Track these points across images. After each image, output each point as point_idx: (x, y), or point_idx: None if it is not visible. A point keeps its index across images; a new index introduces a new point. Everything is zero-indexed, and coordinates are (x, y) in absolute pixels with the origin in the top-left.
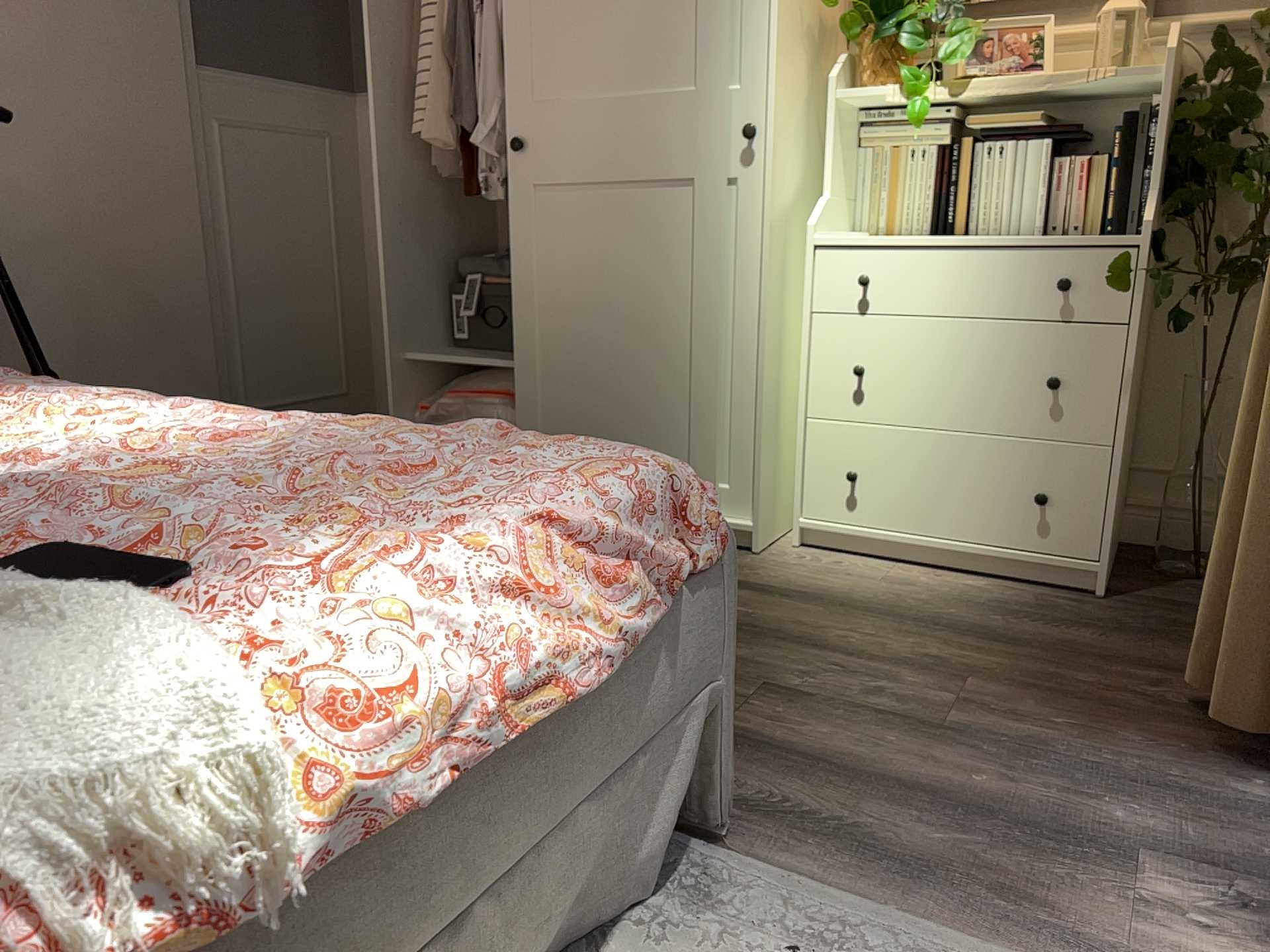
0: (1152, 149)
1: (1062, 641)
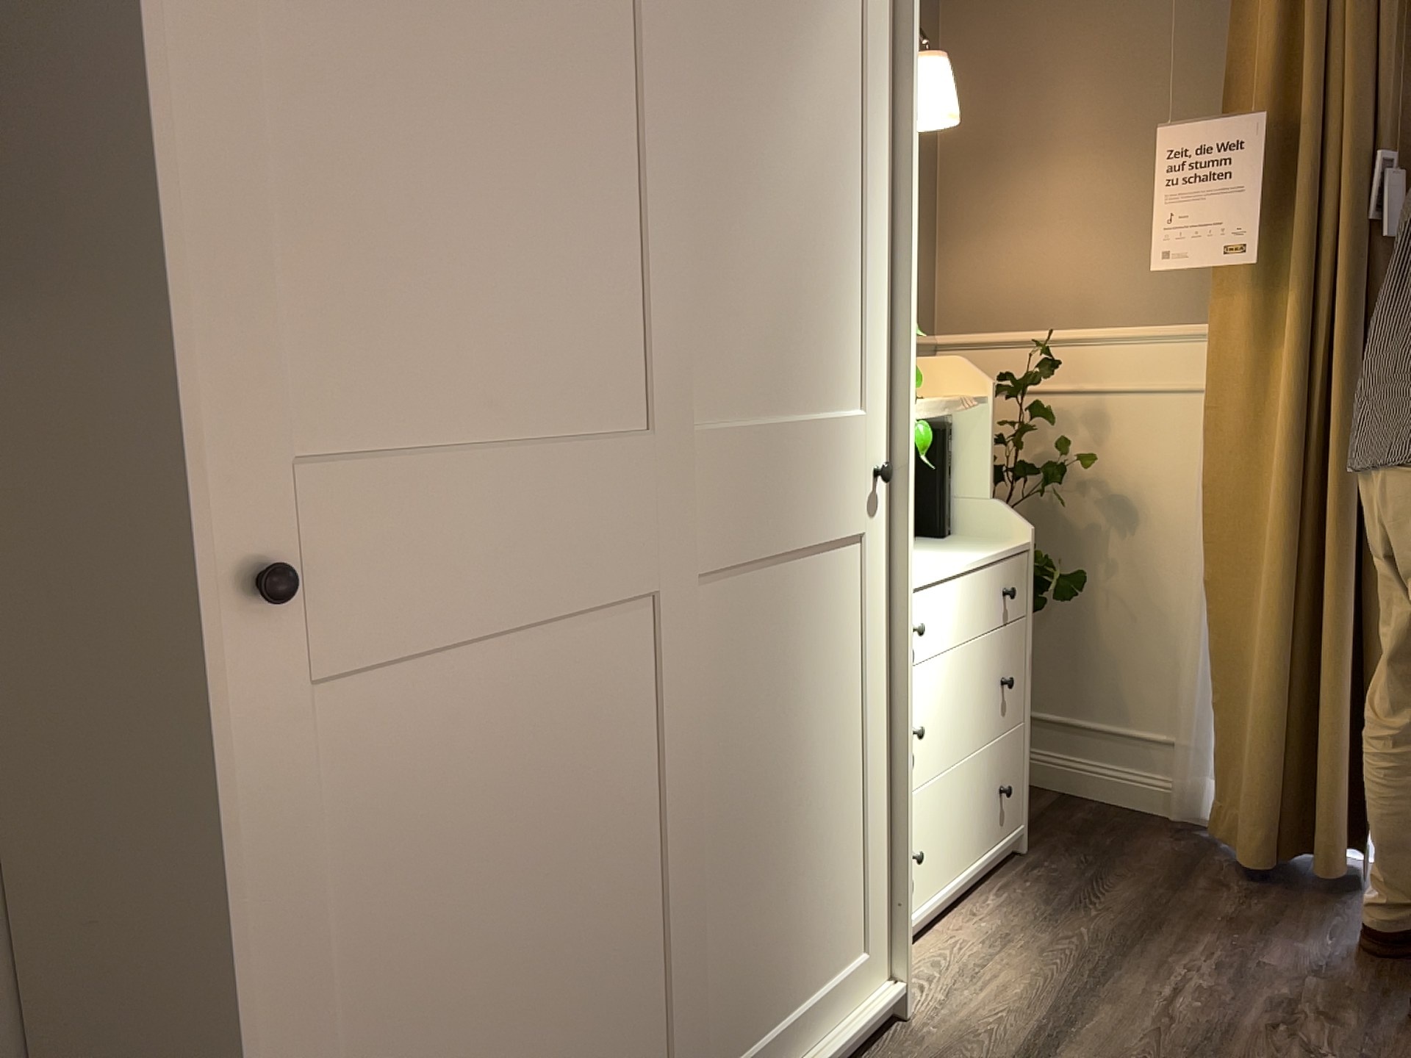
0: (953, 461)
1: (1135, 896)
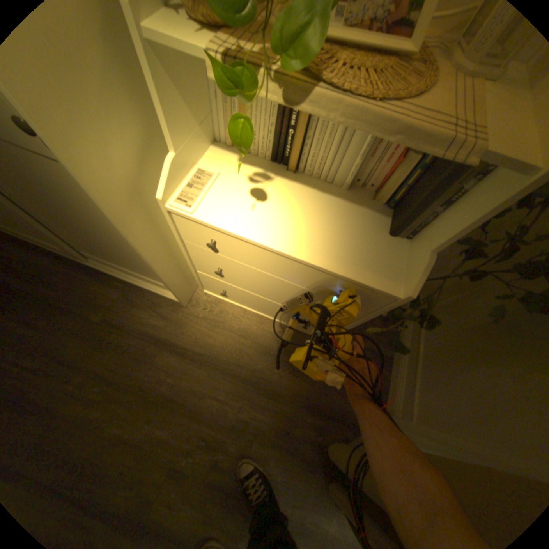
0: (457, 195)
1: (297, 389)
